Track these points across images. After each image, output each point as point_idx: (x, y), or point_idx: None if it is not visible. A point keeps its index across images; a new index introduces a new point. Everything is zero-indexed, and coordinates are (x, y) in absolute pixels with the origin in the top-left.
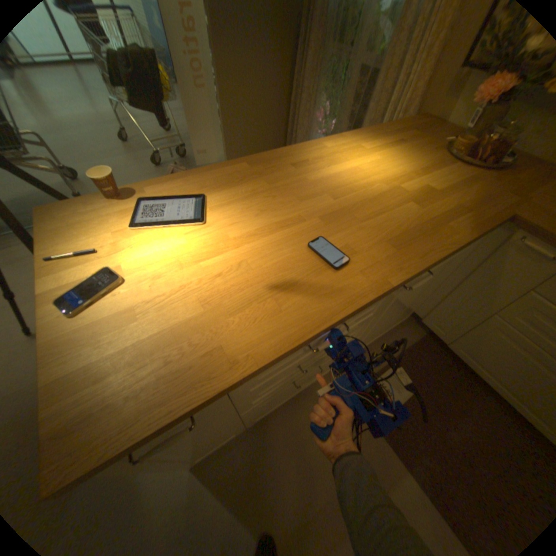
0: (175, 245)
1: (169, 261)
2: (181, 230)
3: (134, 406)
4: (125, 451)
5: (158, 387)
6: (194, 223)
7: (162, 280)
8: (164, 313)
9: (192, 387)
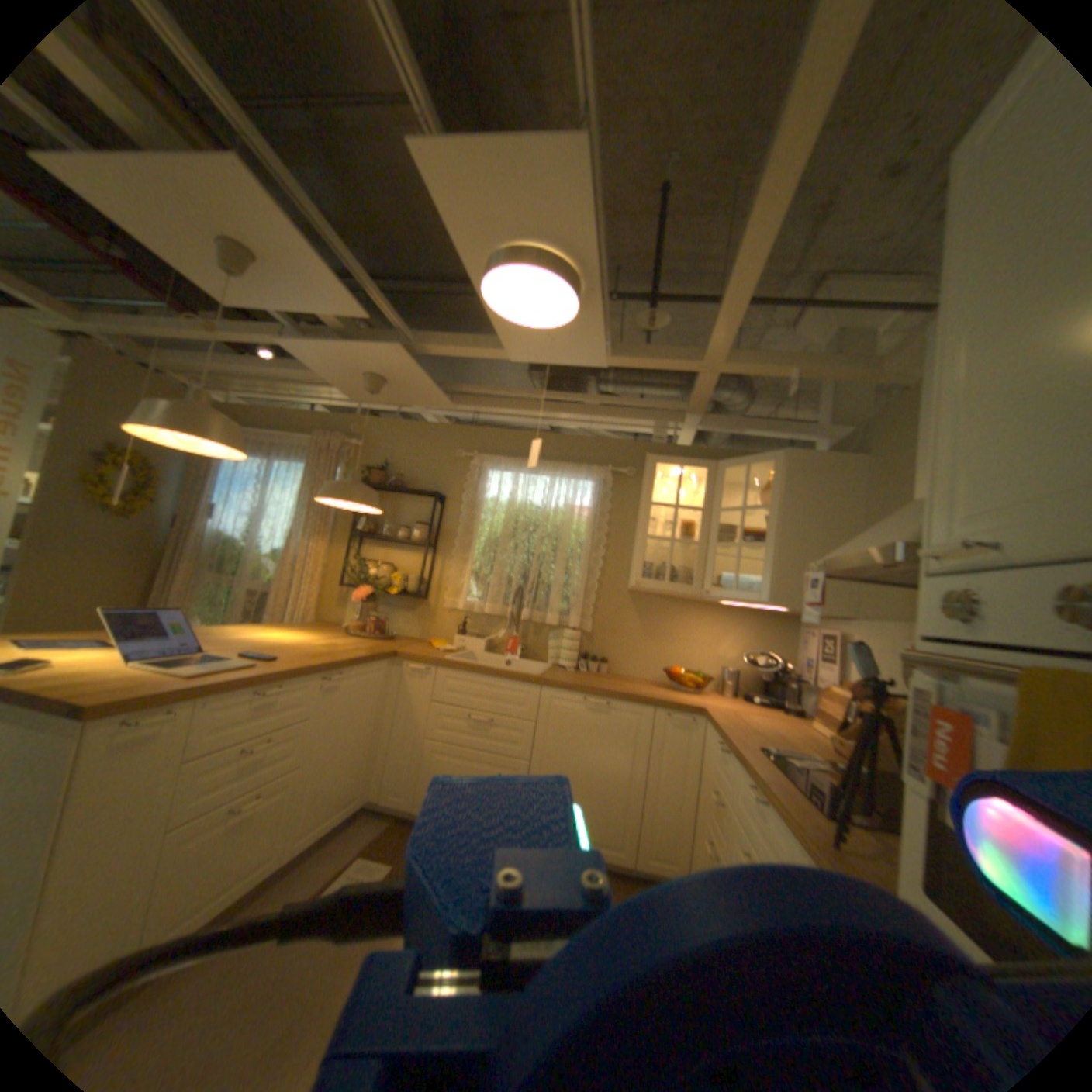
0: (93, 658)
1: (96, 662)
2: (91, 654)
3: (130, 691)
4: (135, 703)
5: (144, 687)
6: (103, 652)
7: (99, 667)
8: (118, 674)
9: (174, 686)
